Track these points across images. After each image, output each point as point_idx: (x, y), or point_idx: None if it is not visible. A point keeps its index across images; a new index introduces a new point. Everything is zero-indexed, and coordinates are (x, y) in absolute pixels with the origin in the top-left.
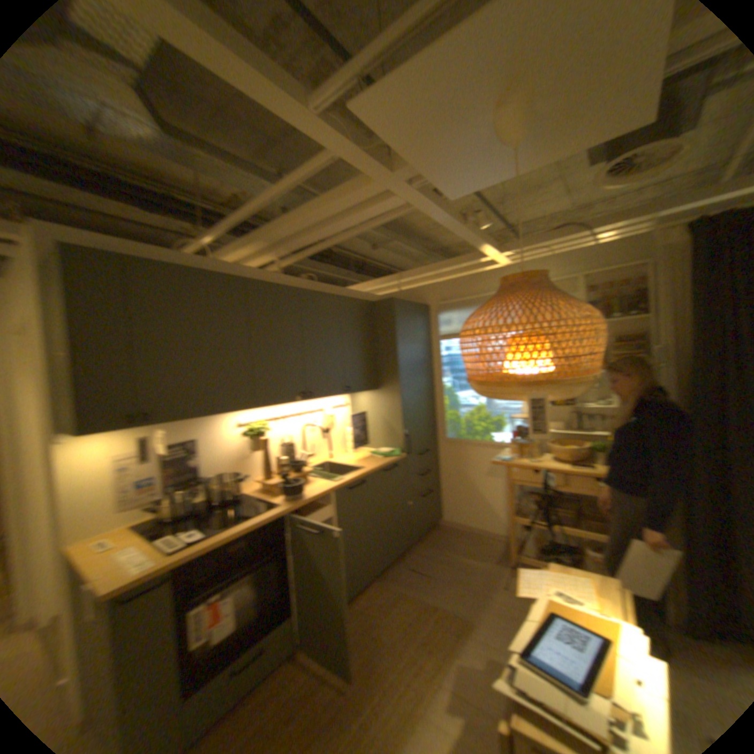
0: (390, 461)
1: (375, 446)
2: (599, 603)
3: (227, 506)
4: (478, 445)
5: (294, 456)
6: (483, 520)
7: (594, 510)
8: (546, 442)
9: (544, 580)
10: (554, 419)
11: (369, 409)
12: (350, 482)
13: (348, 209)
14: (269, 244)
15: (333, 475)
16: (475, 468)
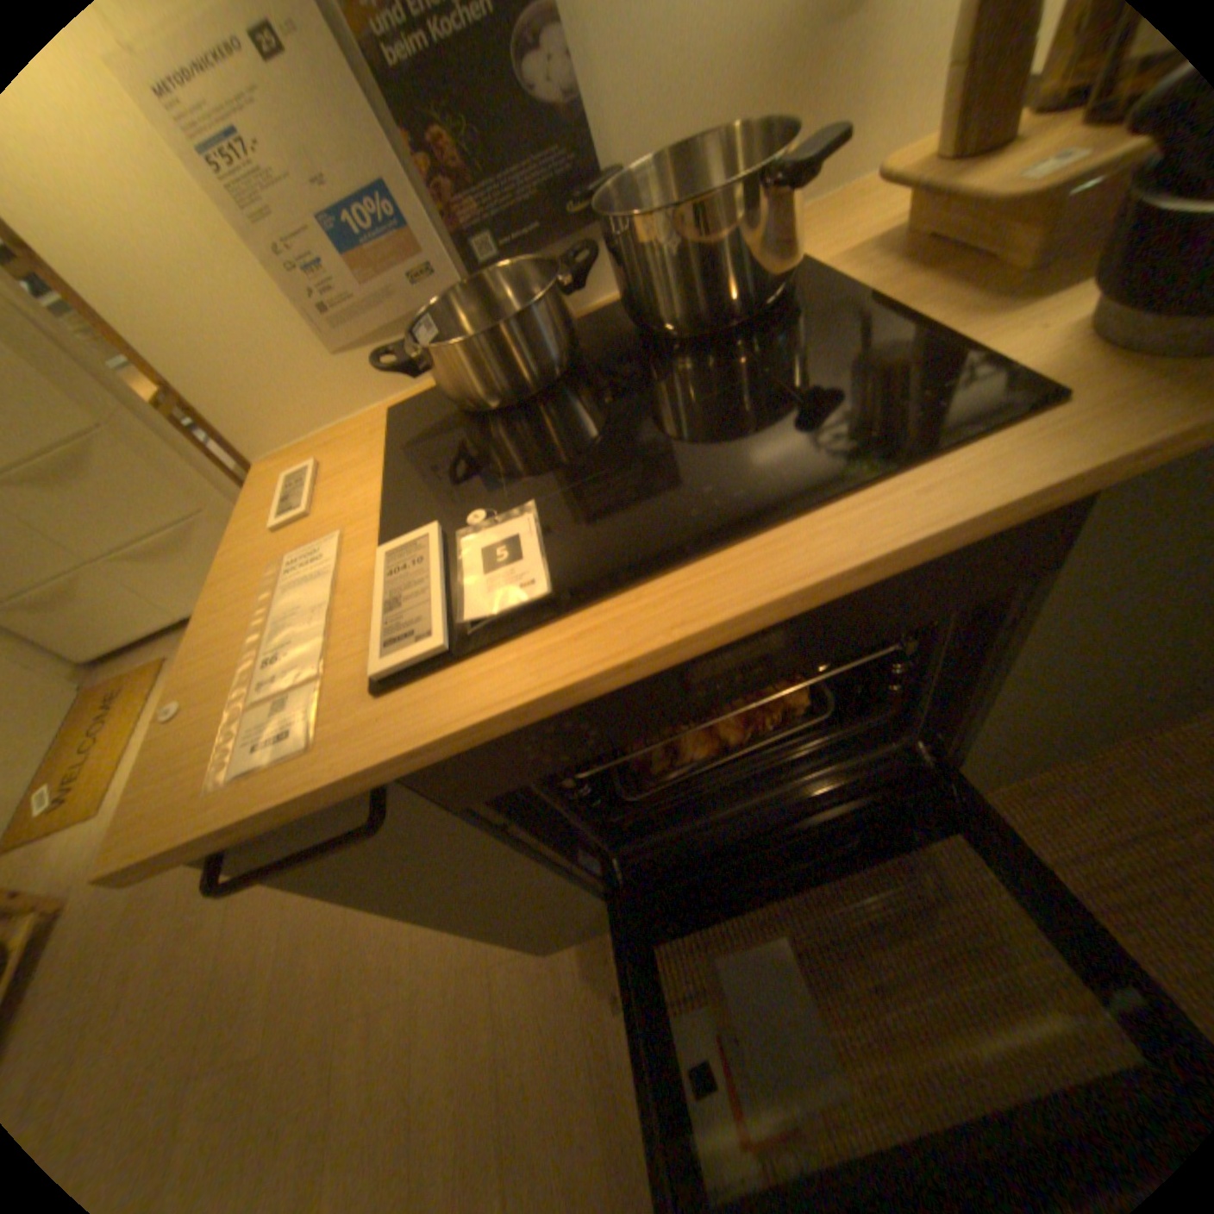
0: None
1: None
2: None
3: (707, 339)
4: None
5: None
6: None
7: None
8: None
9: None
10: None
11: None
12: None
13: None
14: None
15: None
16: None
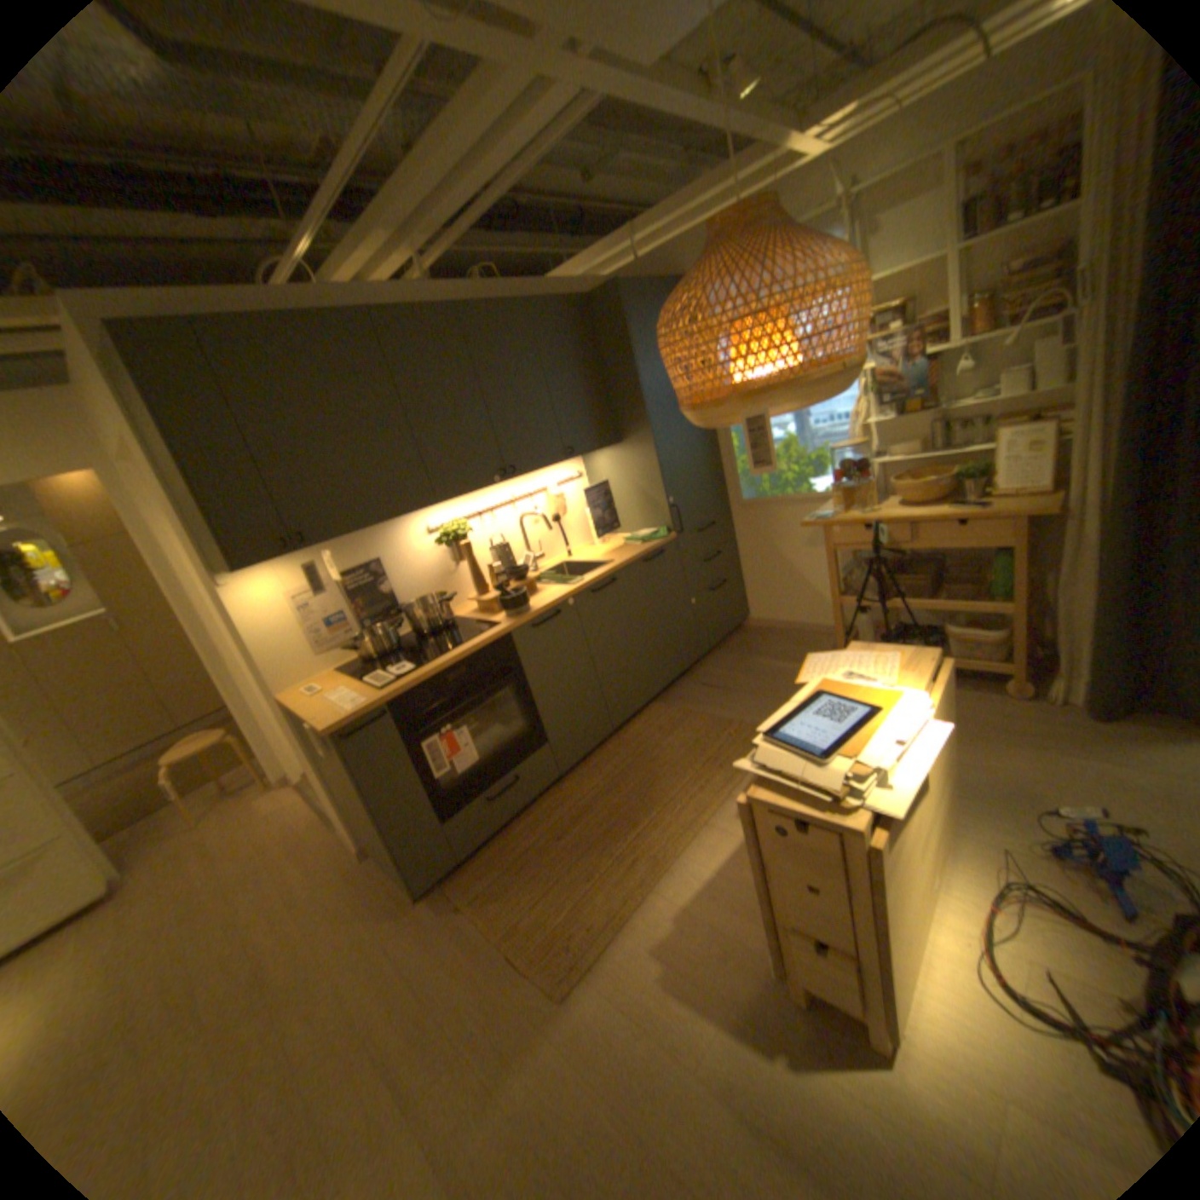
0: (649, 548)
1: (629, 531)
2: (897, 678)
3: (435, 634)
4: (788, 503)
5: (509, 561)
6: (804, 611)
7: (967, 571)
8: (892, 480)
9: (834, 663)
10: (904, 439)
11: (610, 478)
12: (590, 584)
13: (483, 134)
14: (386, 232)
15: (568, 578)
16: (786, 539)
